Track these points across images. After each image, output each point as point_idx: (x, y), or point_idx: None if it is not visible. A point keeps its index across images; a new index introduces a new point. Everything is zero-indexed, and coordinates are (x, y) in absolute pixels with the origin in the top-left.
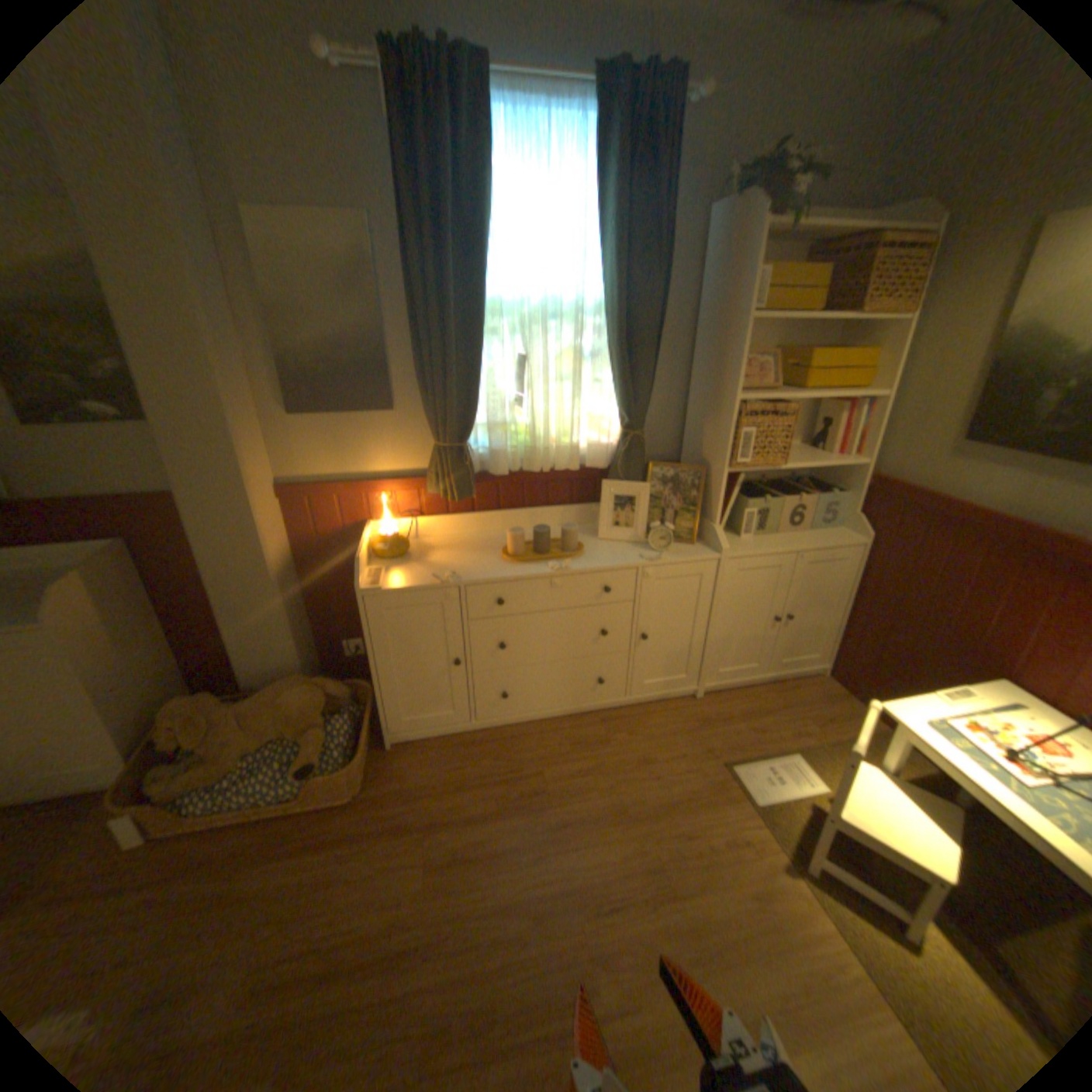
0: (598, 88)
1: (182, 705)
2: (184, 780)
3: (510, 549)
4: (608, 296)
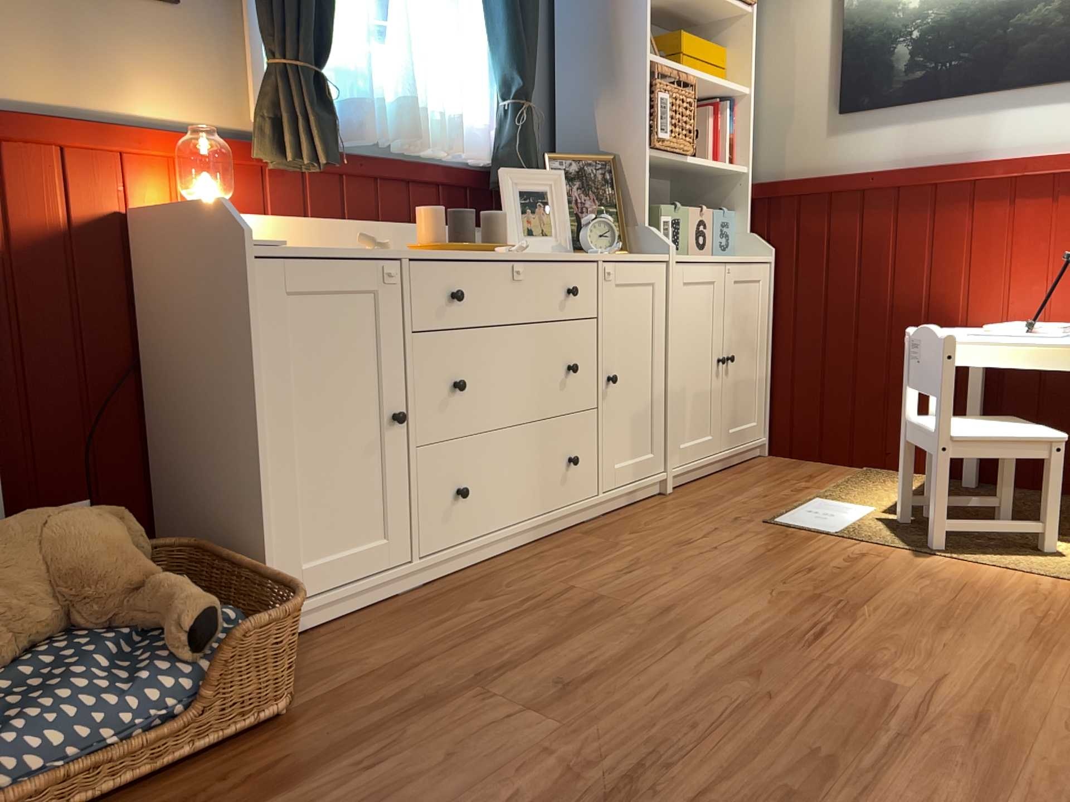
0: None
1: None
2: None
3: (425, 238)
4: None
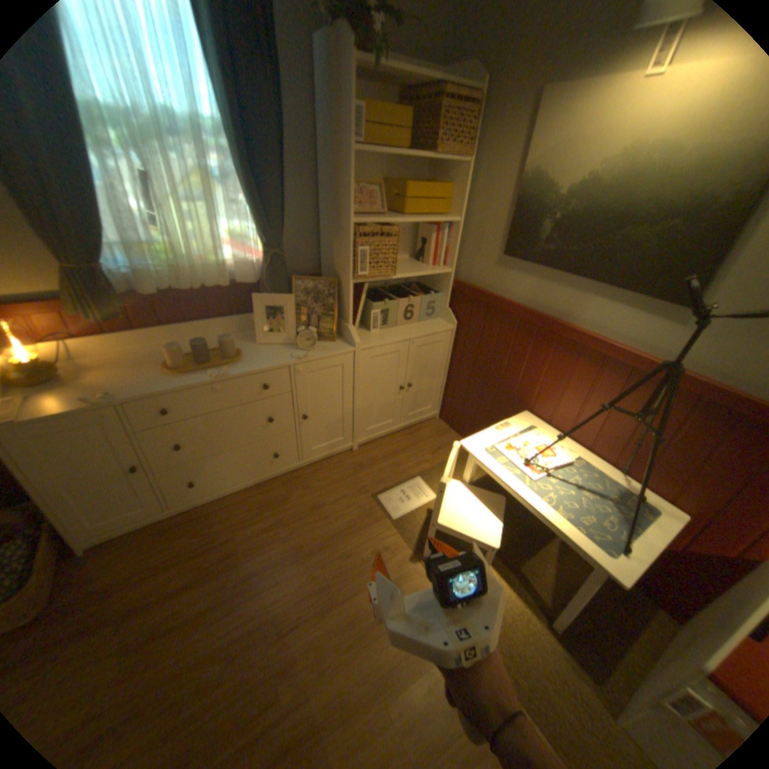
0: None
1: None
2: None
3: (169, 363)
4: (222, 115)
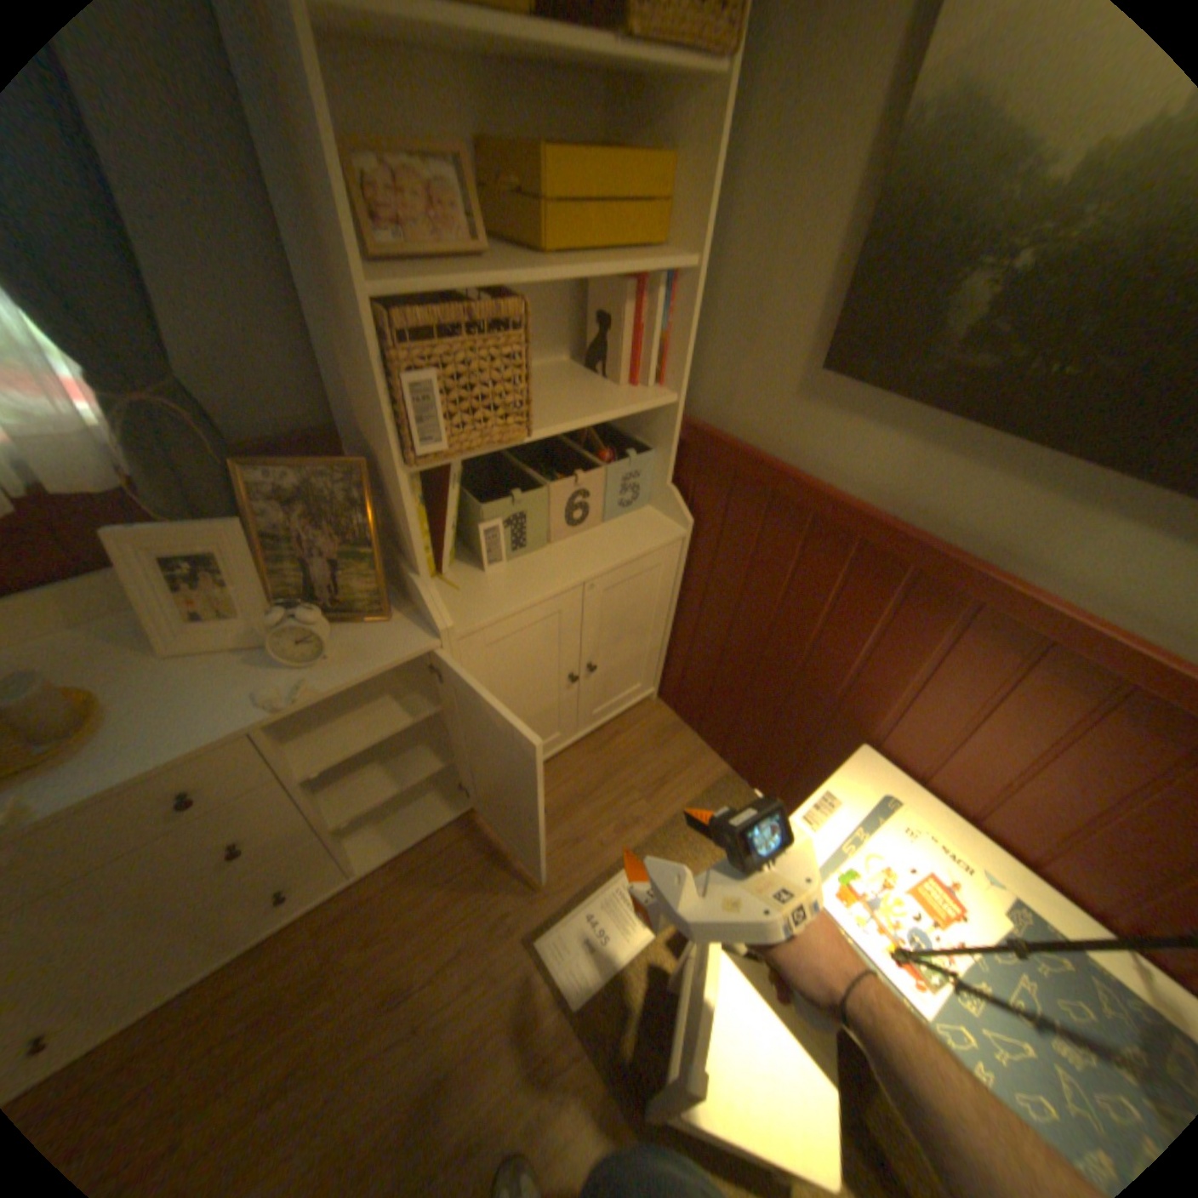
0: None
1: None
2: None
3: None
4: None
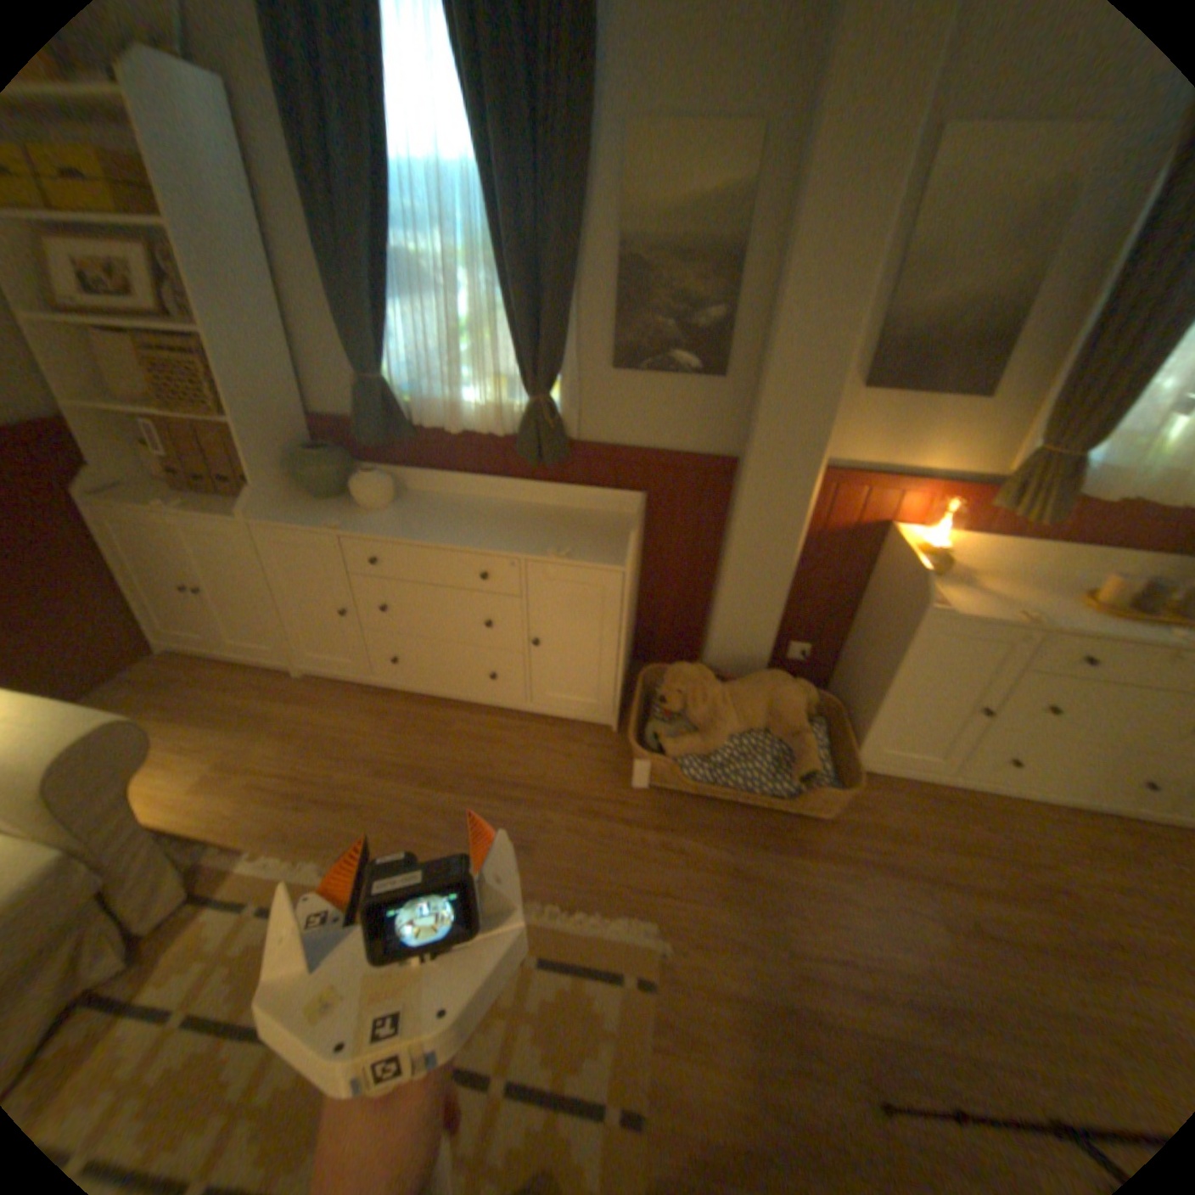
0: None
1: (692, 671)
2: (685, 742)
3: (1105, 598)
4: None
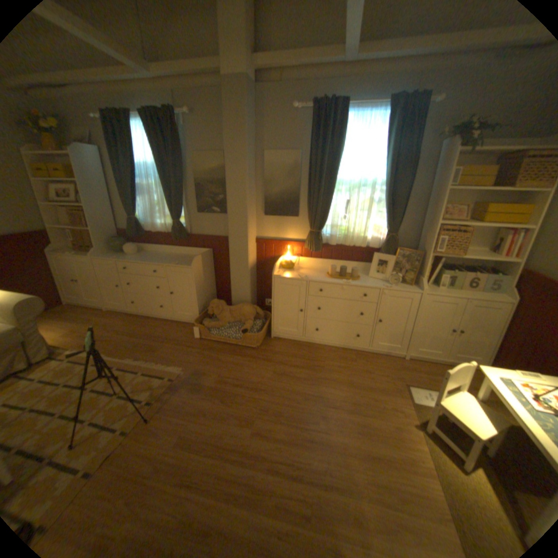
0: (392, 102)
1: (216, 302)
2: (212, 324)
3: (329, 273)
4: (386, 178)
